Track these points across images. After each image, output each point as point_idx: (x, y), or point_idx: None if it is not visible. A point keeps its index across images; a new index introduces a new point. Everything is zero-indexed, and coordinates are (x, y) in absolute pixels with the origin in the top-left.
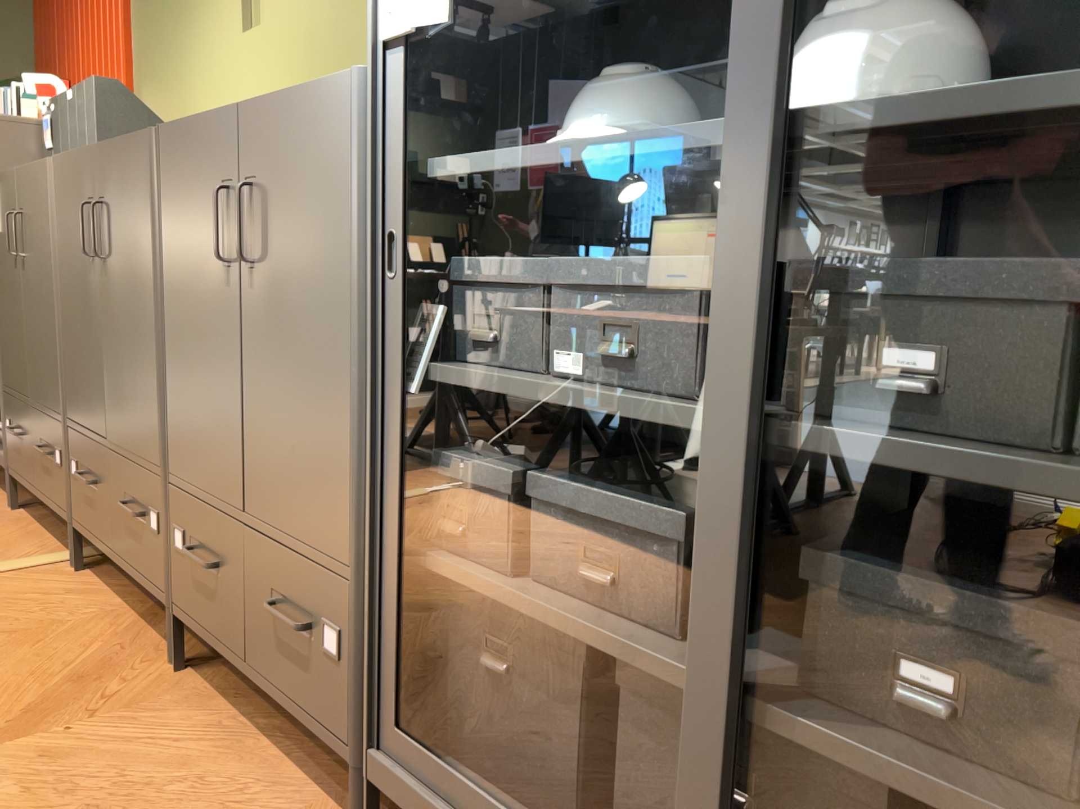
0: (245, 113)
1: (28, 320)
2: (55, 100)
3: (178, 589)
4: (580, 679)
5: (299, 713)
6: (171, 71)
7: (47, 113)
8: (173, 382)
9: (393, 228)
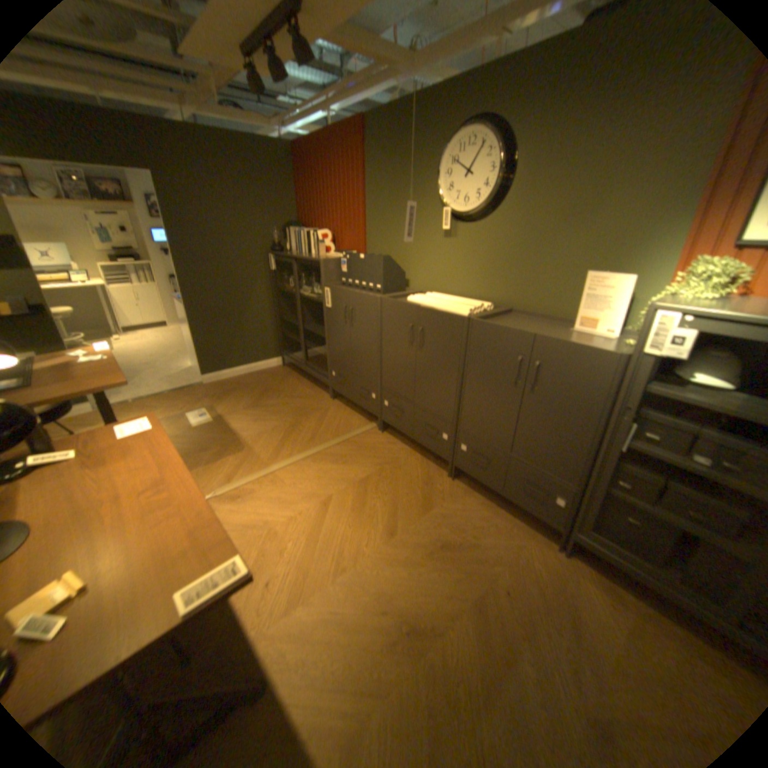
0: (540, 338)
1: (353, 344)
2: (348, 253)
3: (460, 459)
4: (674, 533)
5: (535, 512)
6: (392, 237)
7: (342, 255)
8: (468, 401)
9: (630, 406)
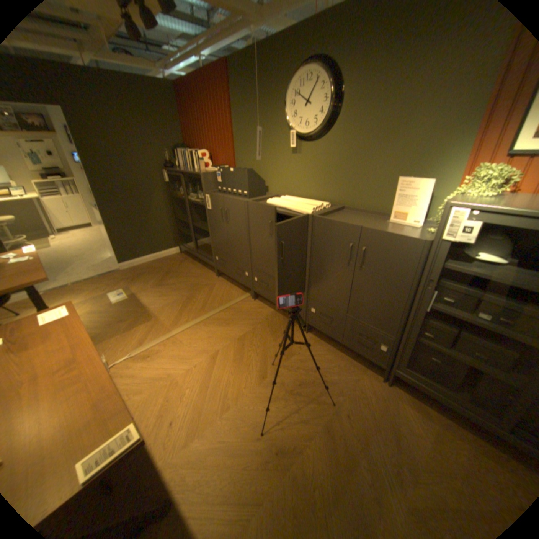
0: (366, 230)
1: (230, 237)
2: (222, 168)
3: (312, 319)
4: (466, 368)
5: (366, 355)
6: (254, 155)
7: (217, 170)
8: (315, 277)
9: (433, 279)
